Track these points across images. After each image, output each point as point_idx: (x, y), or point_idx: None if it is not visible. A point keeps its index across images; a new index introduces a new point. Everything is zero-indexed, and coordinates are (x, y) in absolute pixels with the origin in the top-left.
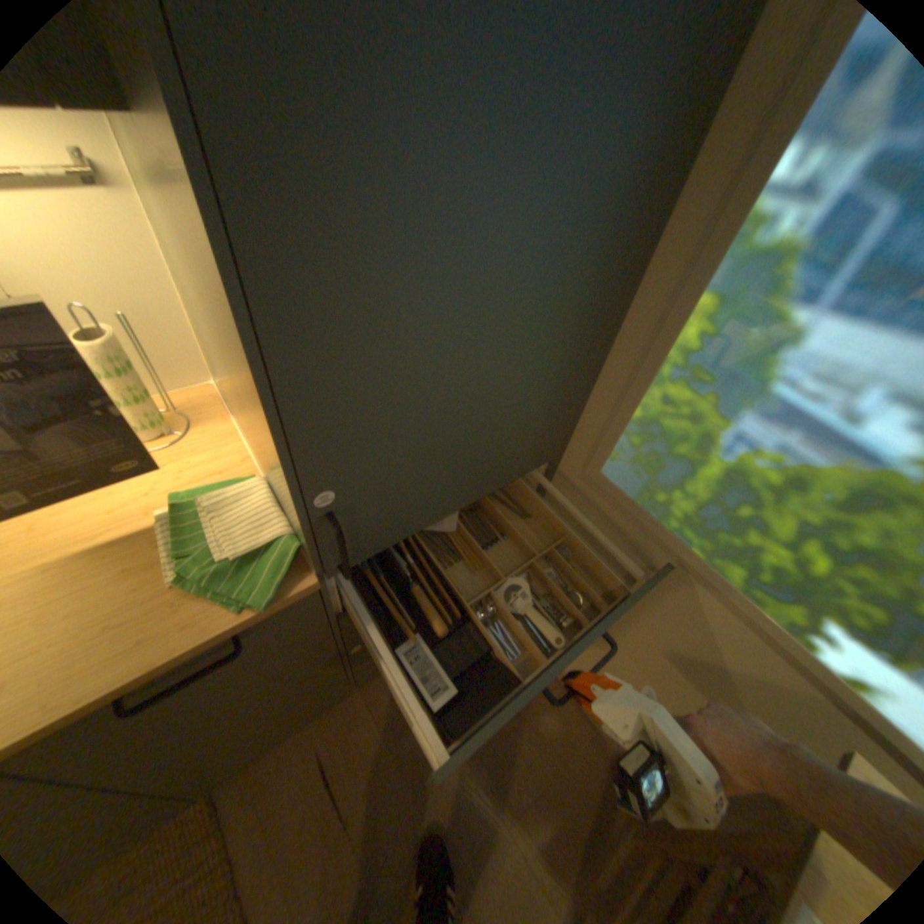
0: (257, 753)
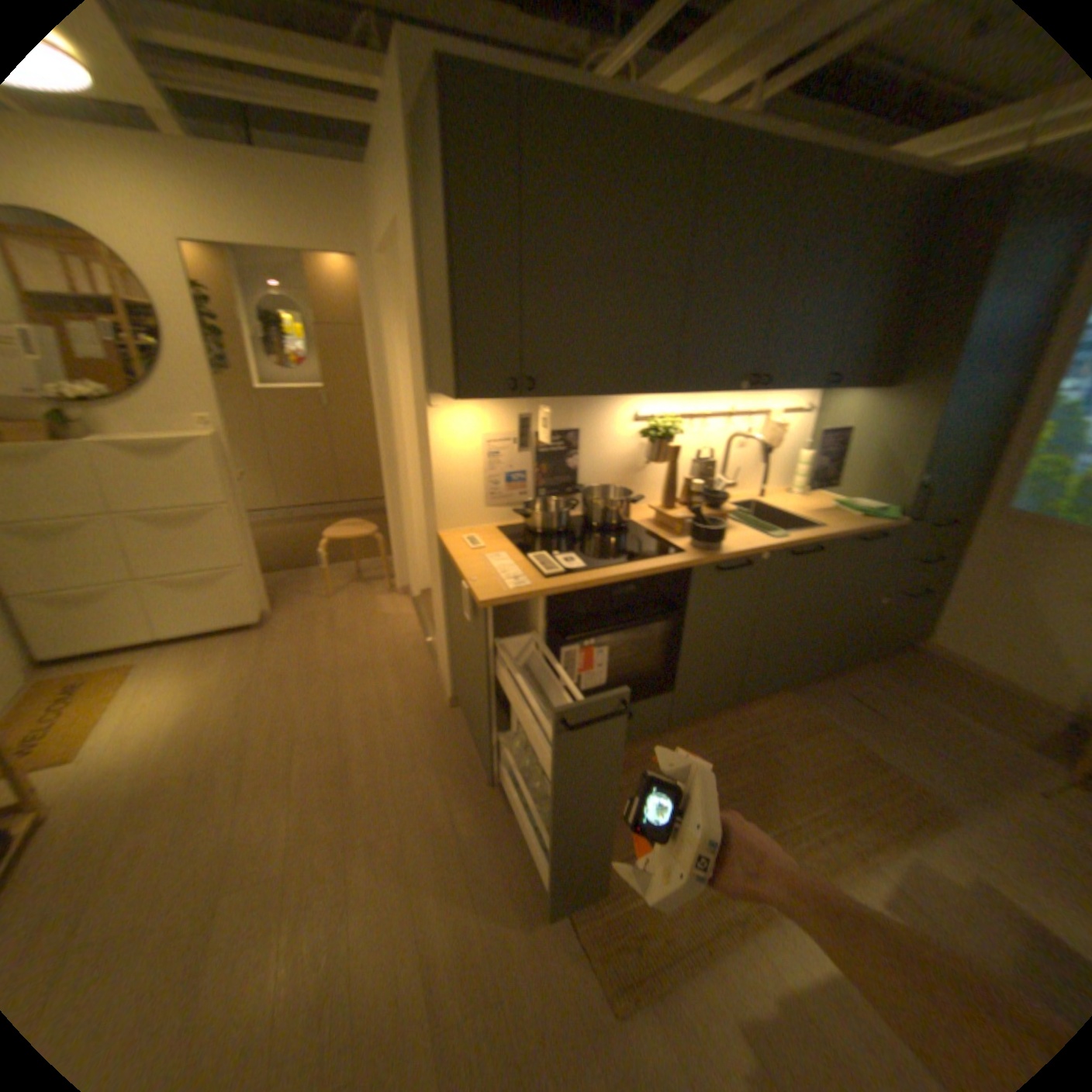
0: (808, 686)
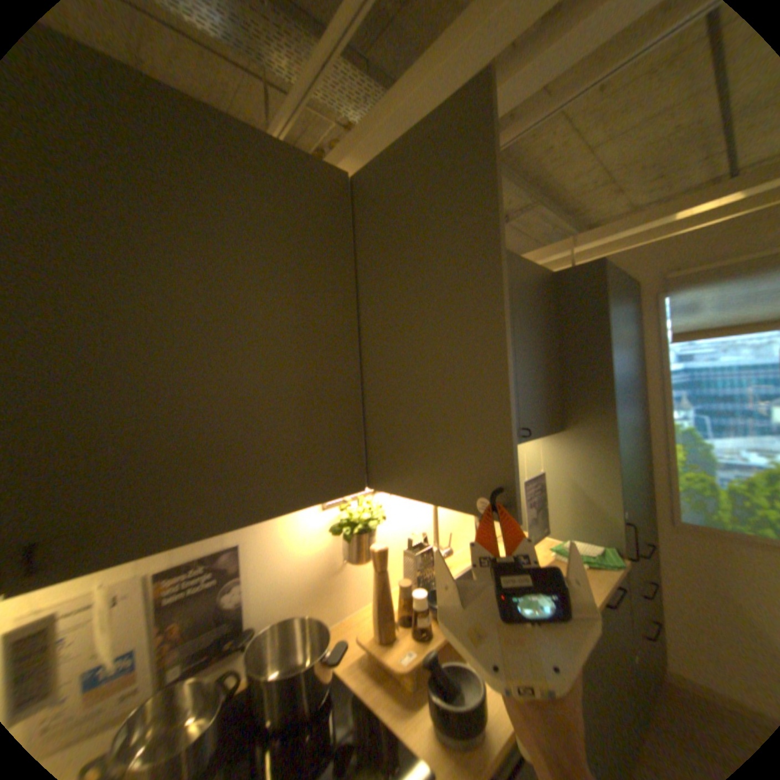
0: None
